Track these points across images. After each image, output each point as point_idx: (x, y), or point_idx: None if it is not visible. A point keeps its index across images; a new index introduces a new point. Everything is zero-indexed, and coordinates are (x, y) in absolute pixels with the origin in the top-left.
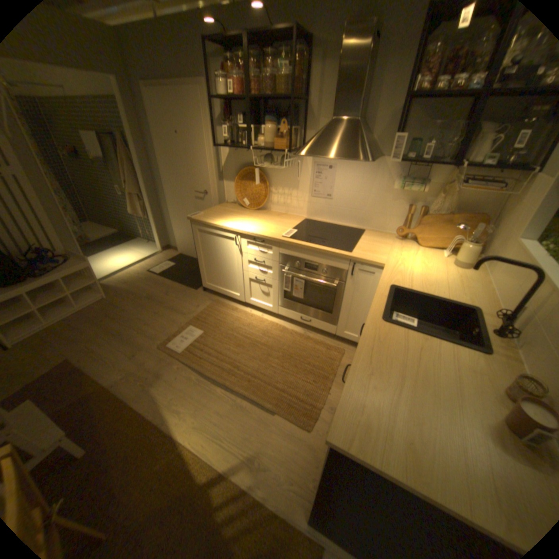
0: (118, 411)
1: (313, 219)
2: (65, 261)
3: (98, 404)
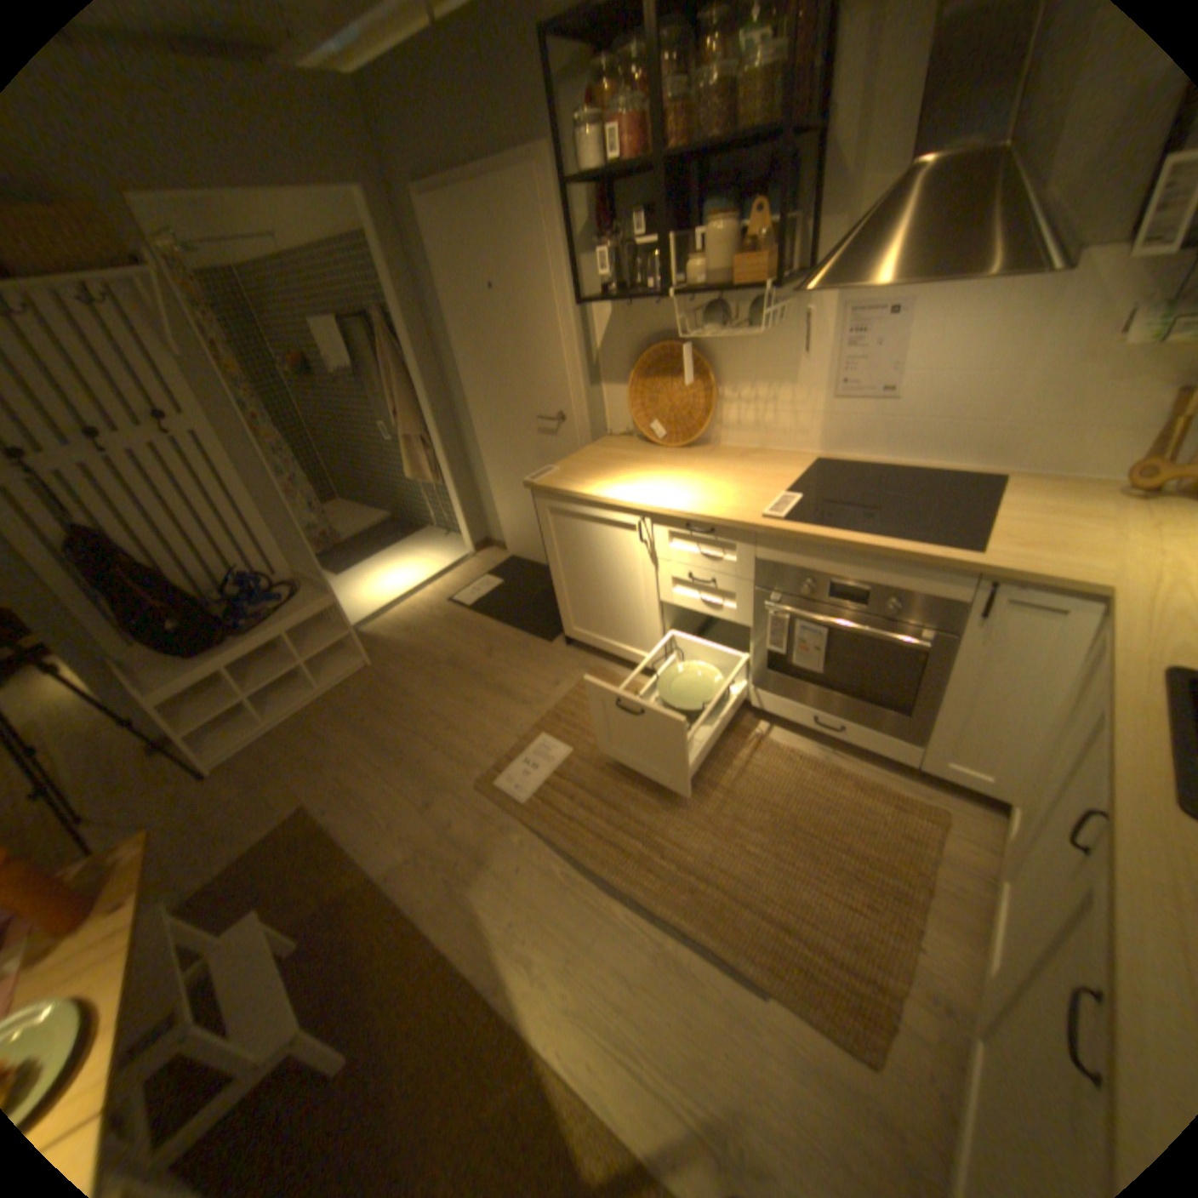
0: (400, 942)
1: (840, 457)
2: (292, 594)
3: (359, 920)
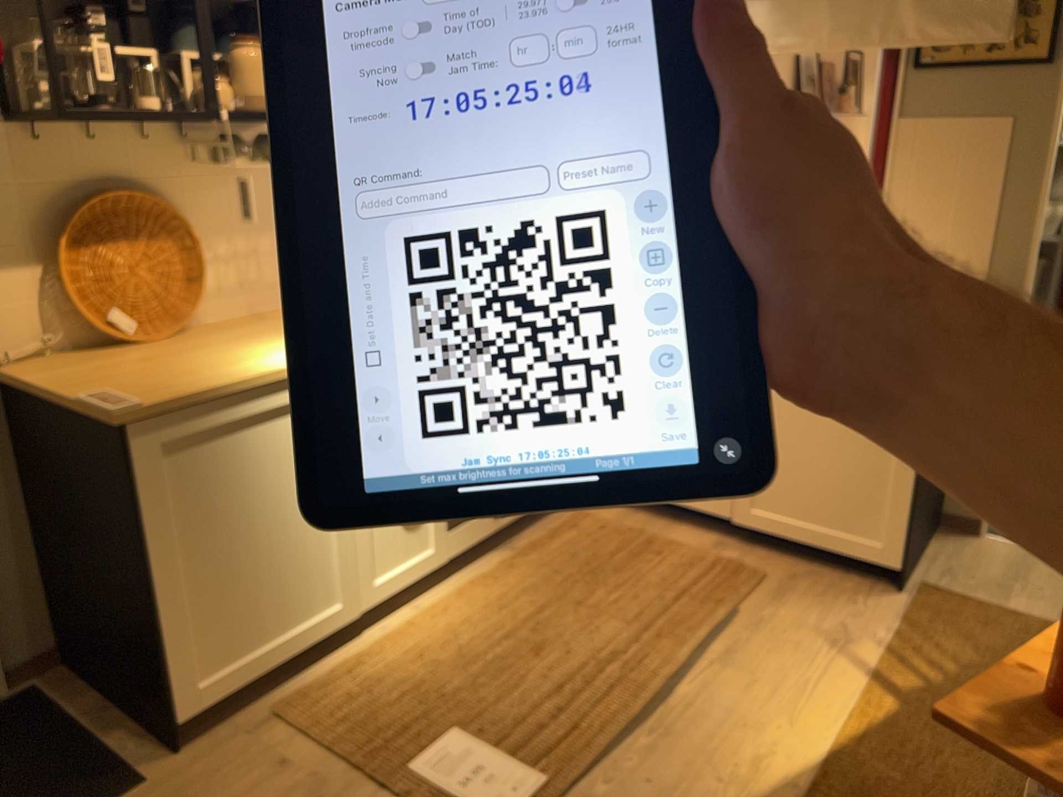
0: None
1: None
2: None
3: None
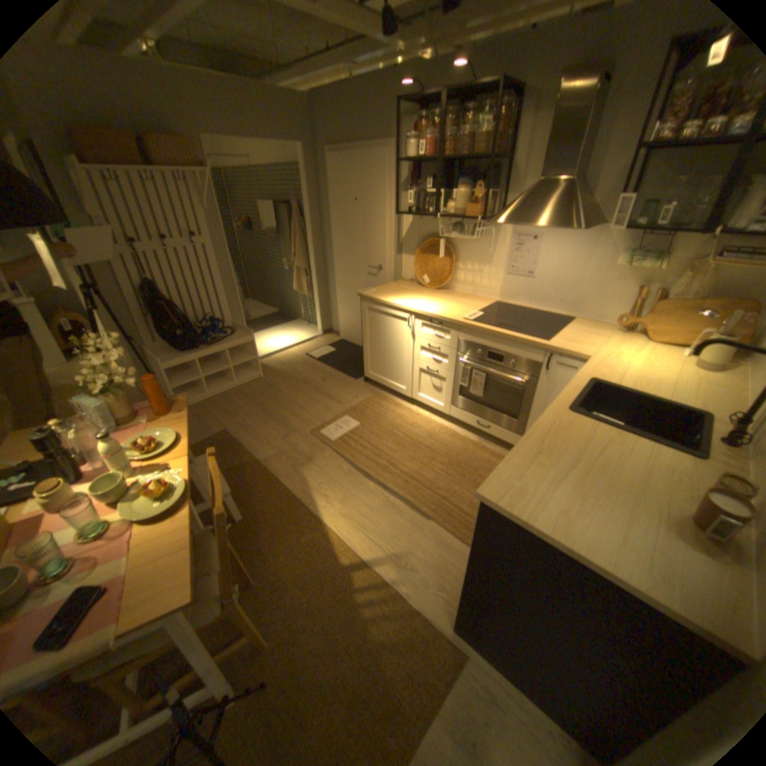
0: (269, 484)
1: (507, 303)
2: (232, 334)
3: (251, 474)
